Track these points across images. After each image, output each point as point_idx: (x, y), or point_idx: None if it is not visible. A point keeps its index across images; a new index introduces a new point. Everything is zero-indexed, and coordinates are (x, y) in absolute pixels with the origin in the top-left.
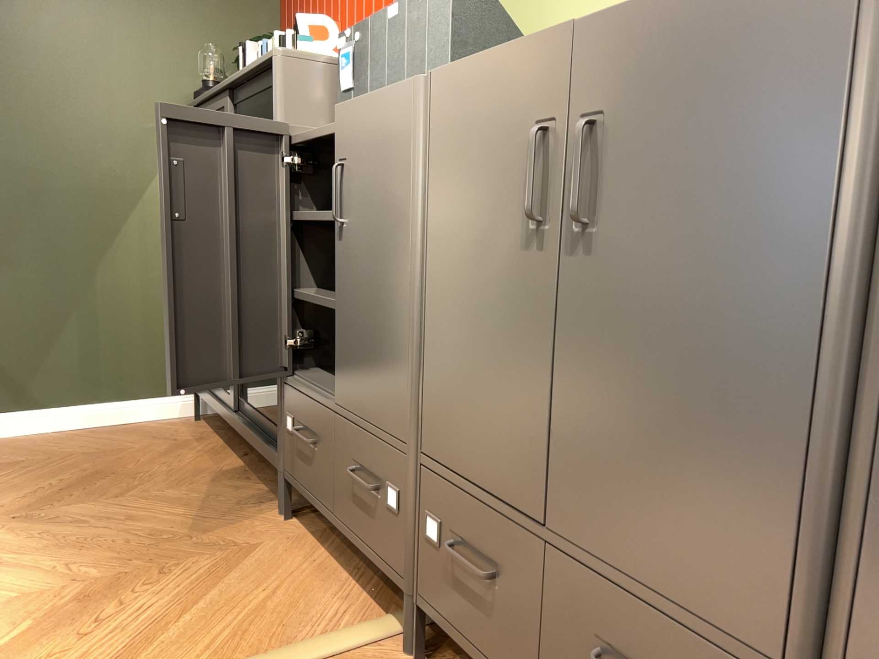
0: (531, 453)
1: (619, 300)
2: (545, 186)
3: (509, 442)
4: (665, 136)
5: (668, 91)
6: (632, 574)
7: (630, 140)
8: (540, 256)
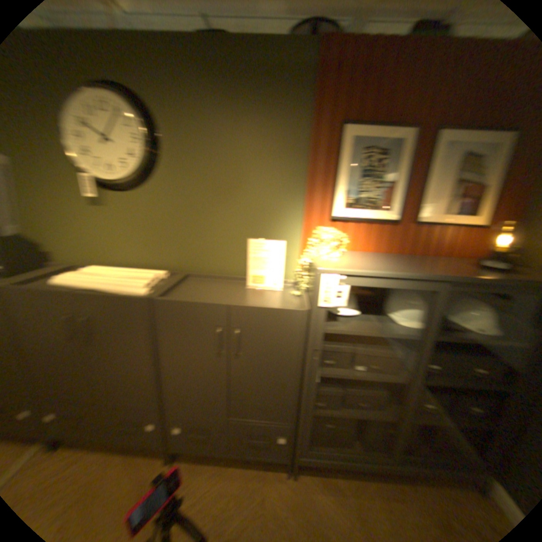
0: (82, 392)
1: (101, 357)
2: (68, 330)
3: (73, 391)
4: (105, 325)
5: (103, 316)
6: (119, 408)
7: (95, 324)
8: (72, 347)
